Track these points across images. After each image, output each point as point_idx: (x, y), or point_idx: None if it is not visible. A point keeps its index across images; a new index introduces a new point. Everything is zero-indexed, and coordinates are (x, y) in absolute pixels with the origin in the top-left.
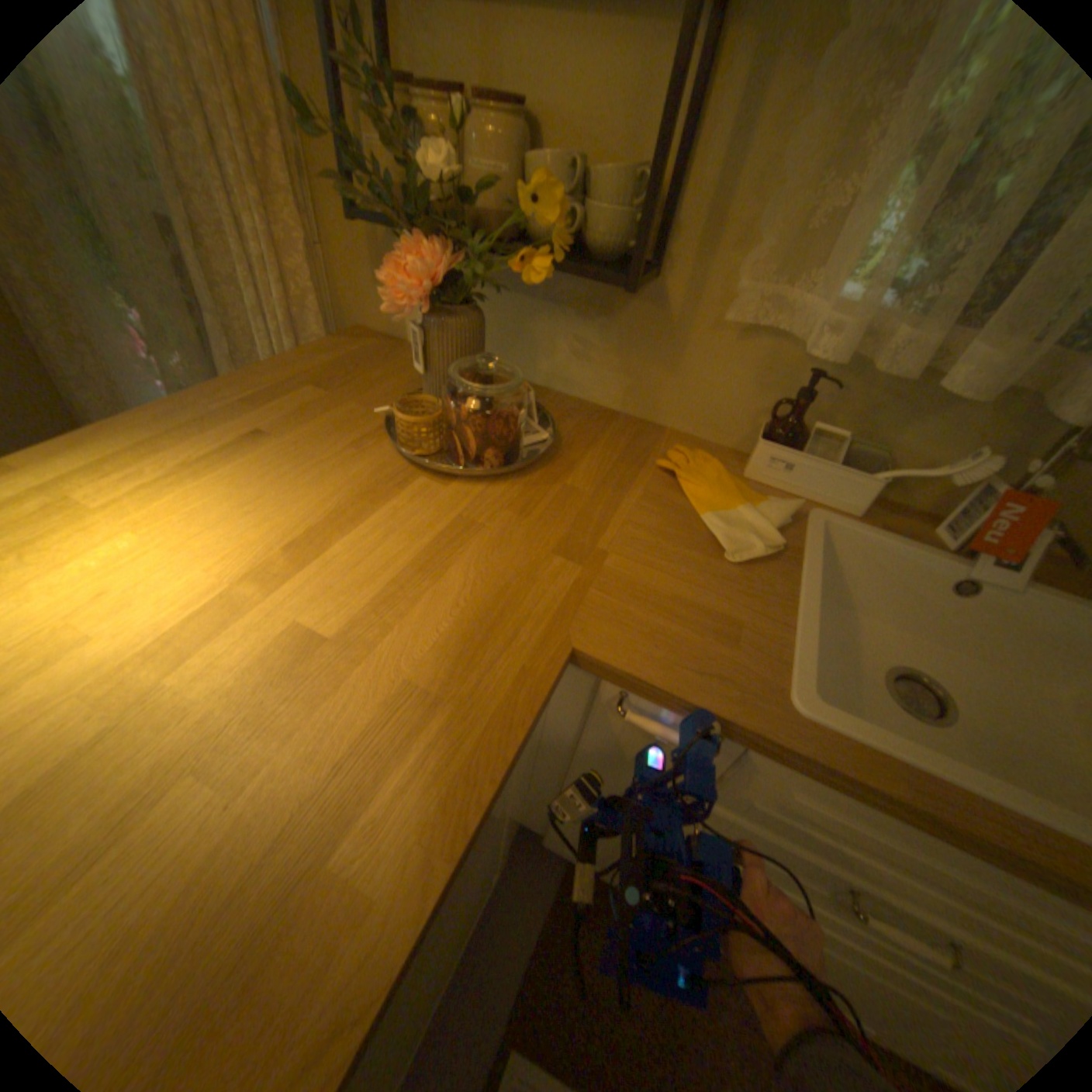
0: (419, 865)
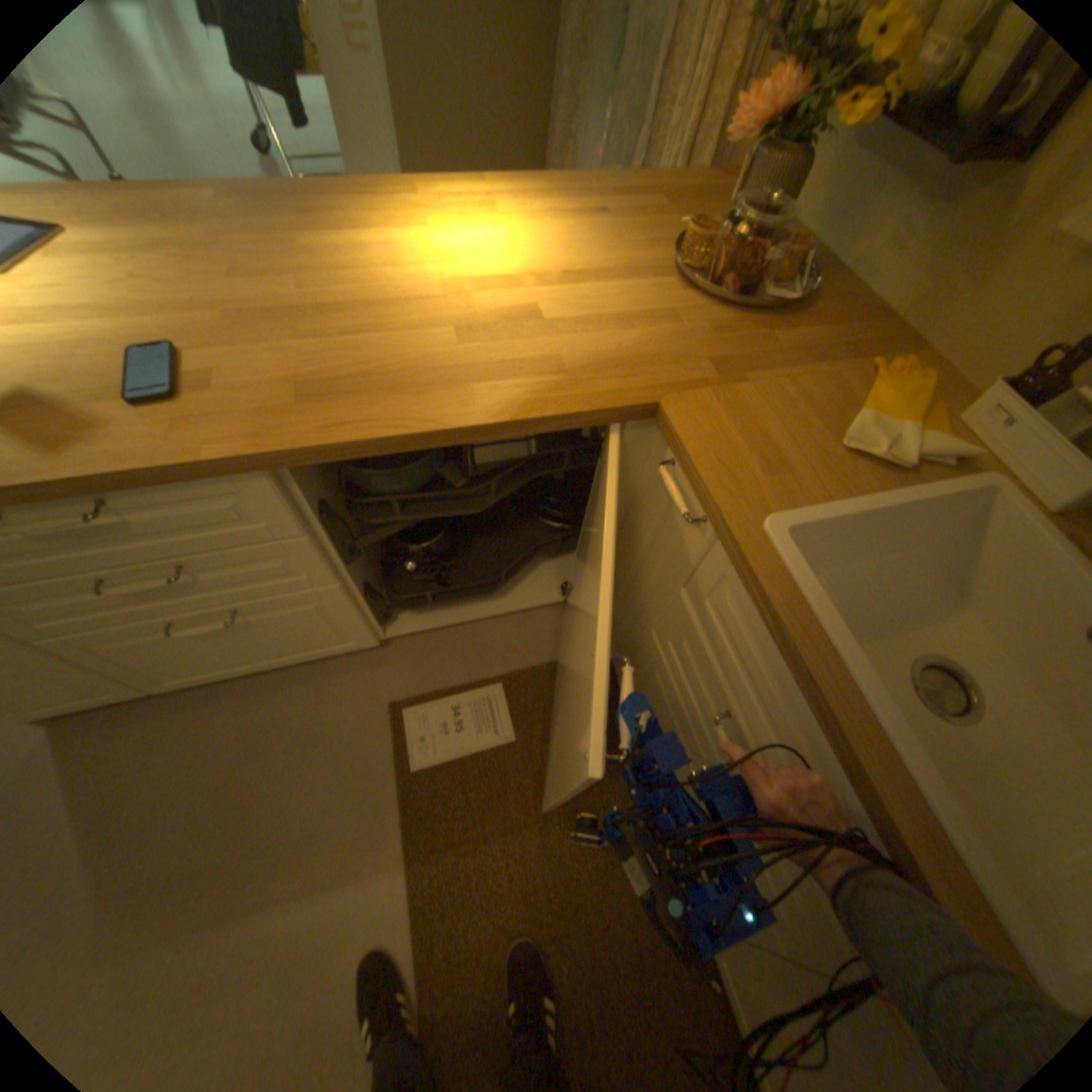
0: (500, 410)
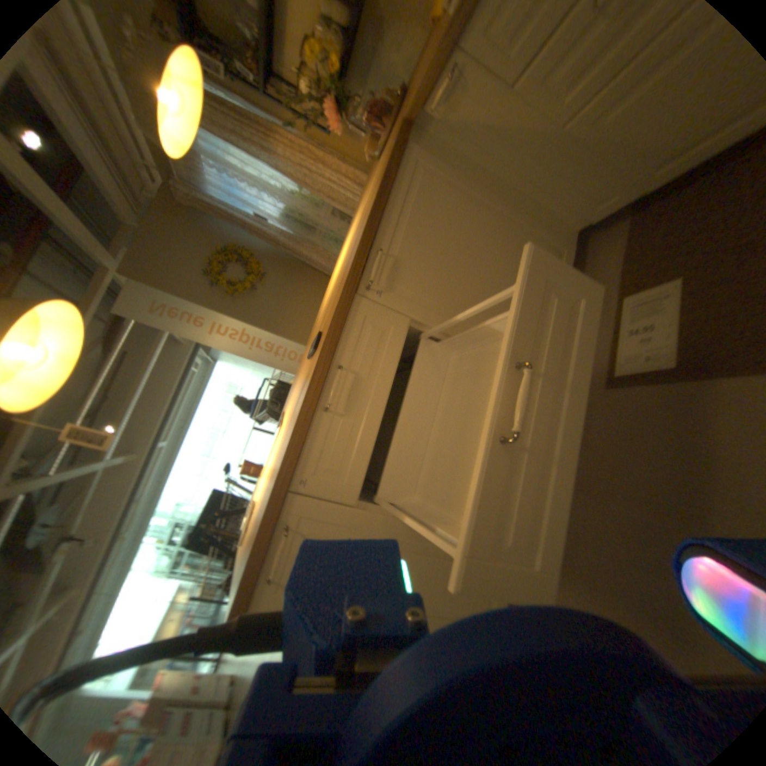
0: (375, 187)
